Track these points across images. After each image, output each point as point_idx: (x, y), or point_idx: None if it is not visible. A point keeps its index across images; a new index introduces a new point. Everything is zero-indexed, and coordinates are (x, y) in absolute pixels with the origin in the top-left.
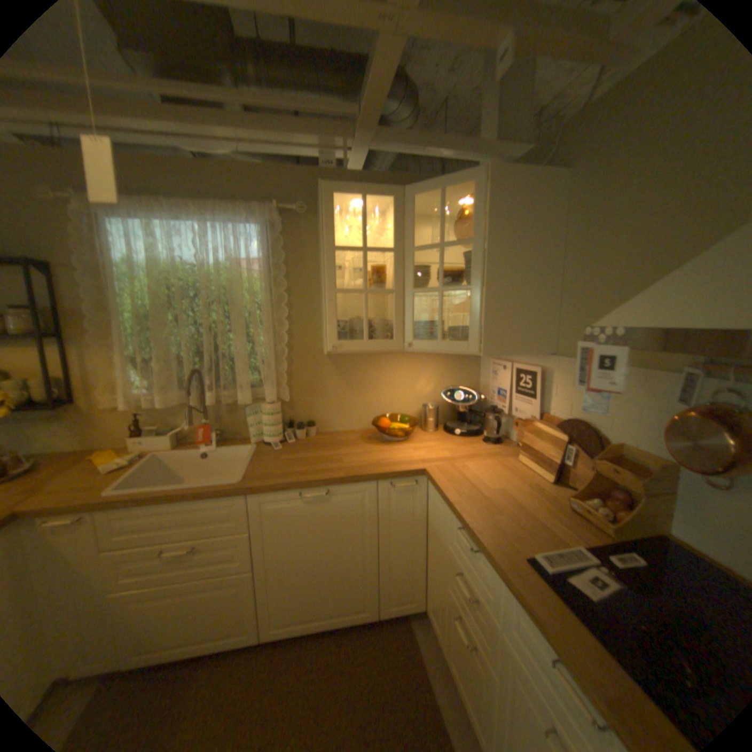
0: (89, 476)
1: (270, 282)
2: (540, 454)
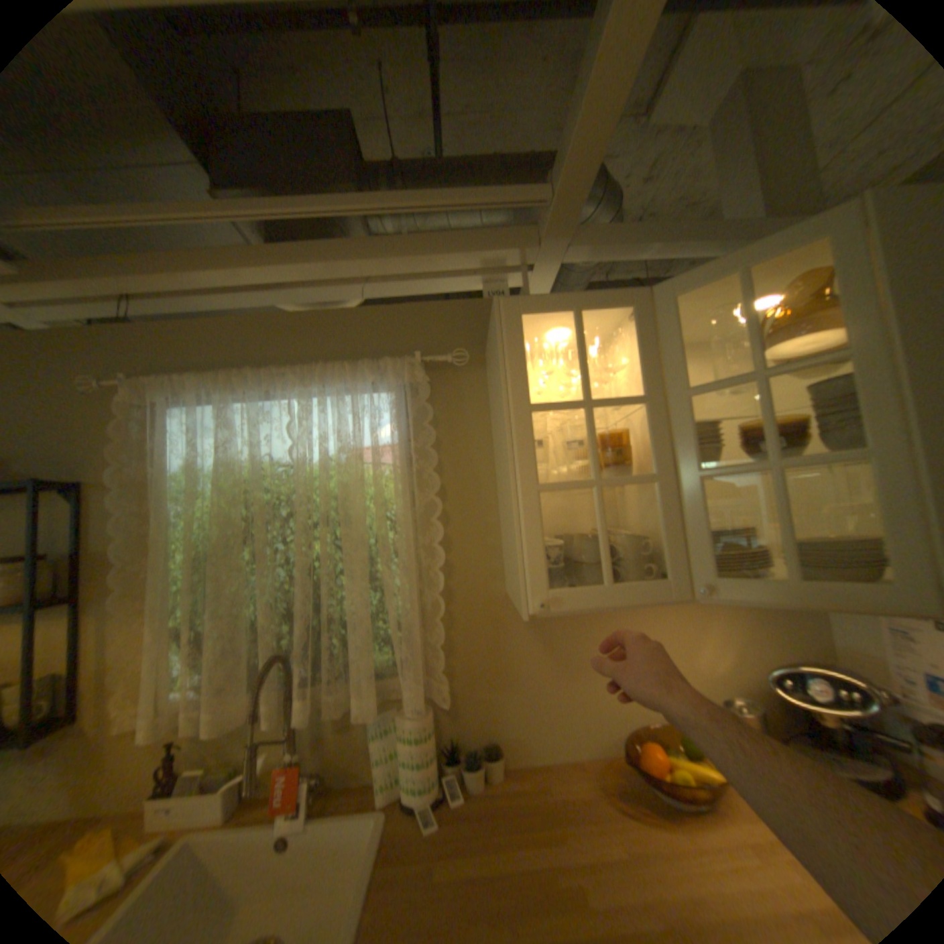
0: None
1: (411, 479)
2: None
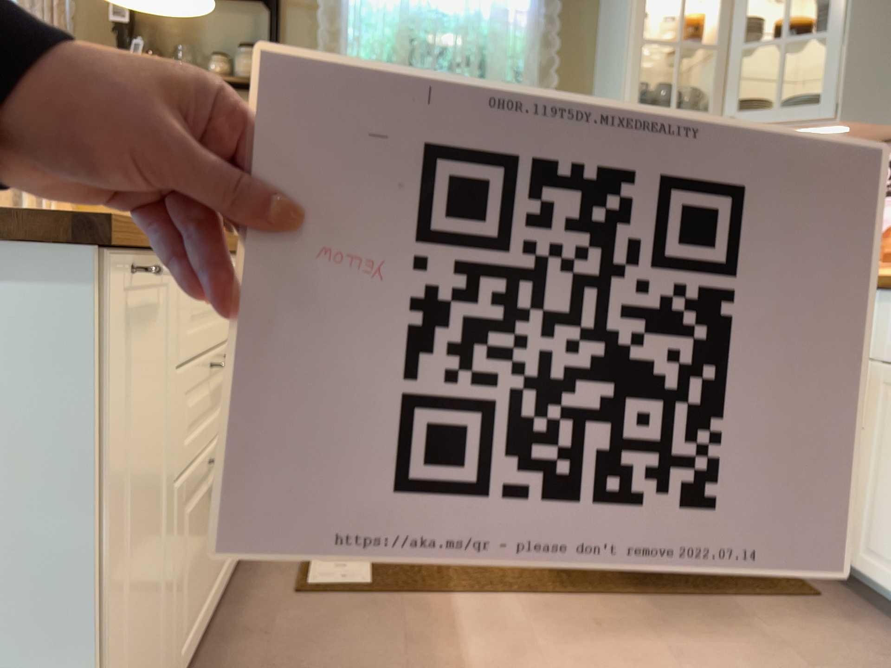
0: None
1: (538, 39)
2: None
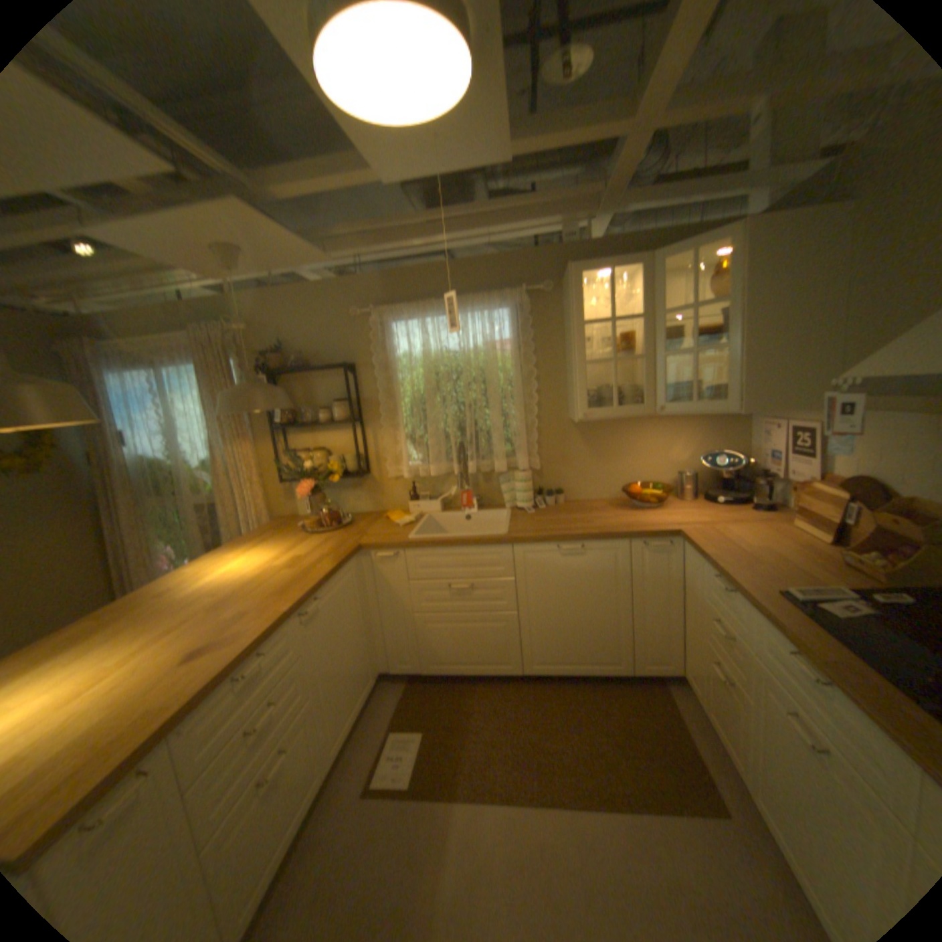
0: (391, 527)
1: (519, 359)
2: (818, 516)
